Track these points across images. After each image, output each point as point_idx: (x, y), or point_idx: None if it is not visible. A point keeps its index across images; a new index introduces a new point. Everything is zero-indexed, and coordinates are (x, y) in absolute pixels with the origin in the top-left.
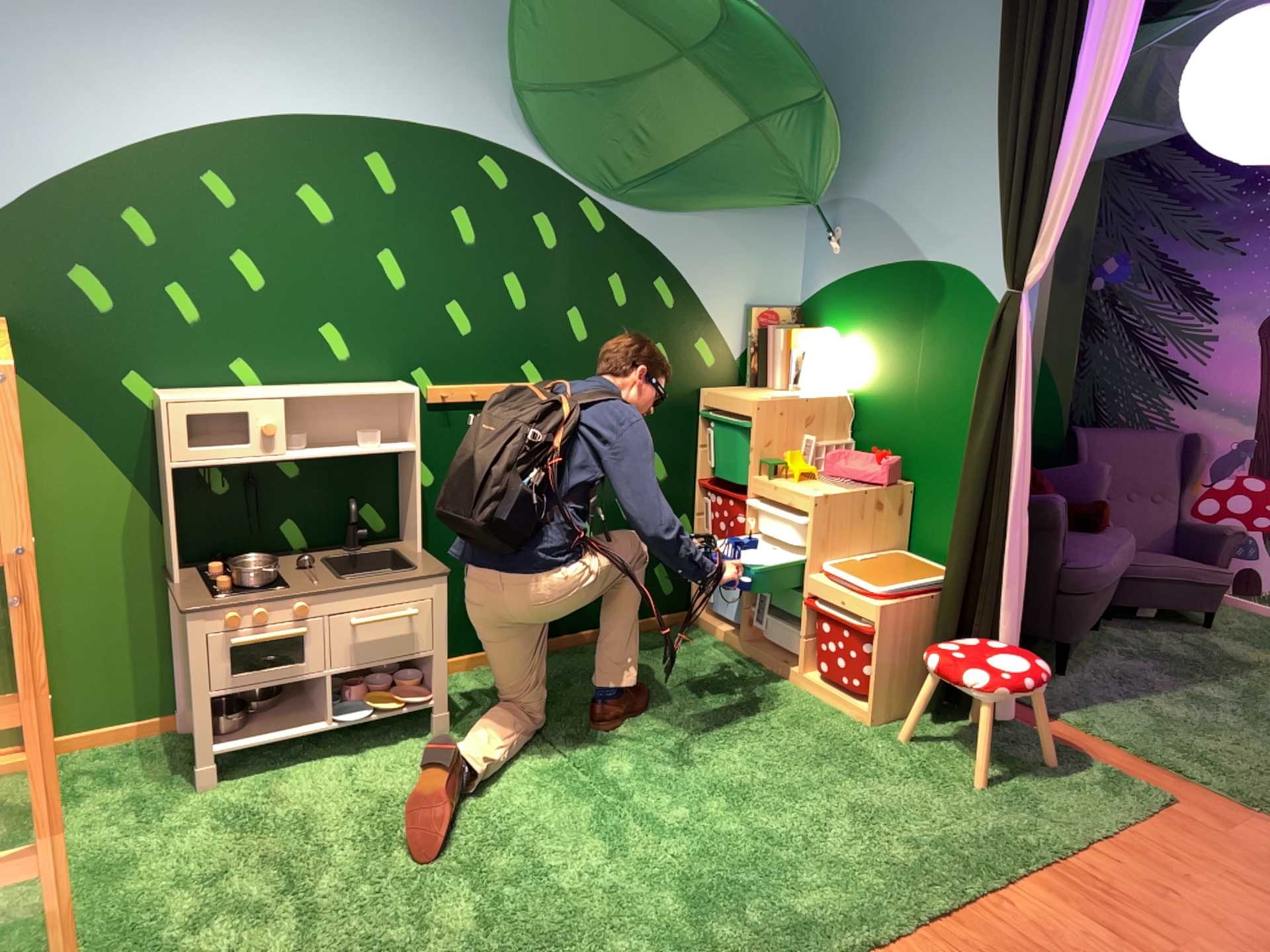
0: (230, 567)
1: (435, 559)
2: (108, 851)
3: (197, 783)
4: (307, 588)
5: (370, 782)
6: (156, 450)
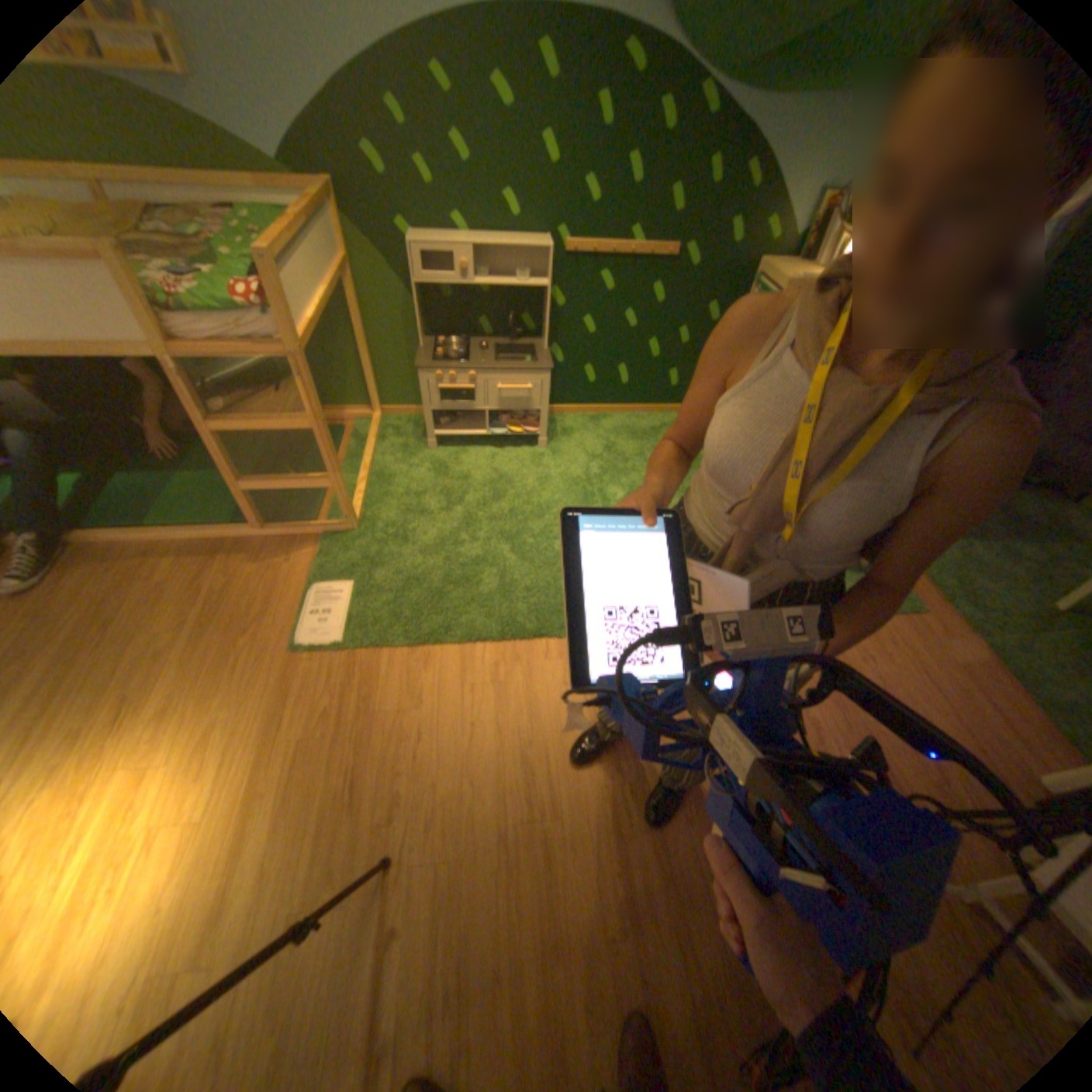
0: (443, 344)
1: (547, 359)
2: (379, 472)
3: (424, 448)
4: (471, 367)
5: (494, 469)
6: (407, 268)
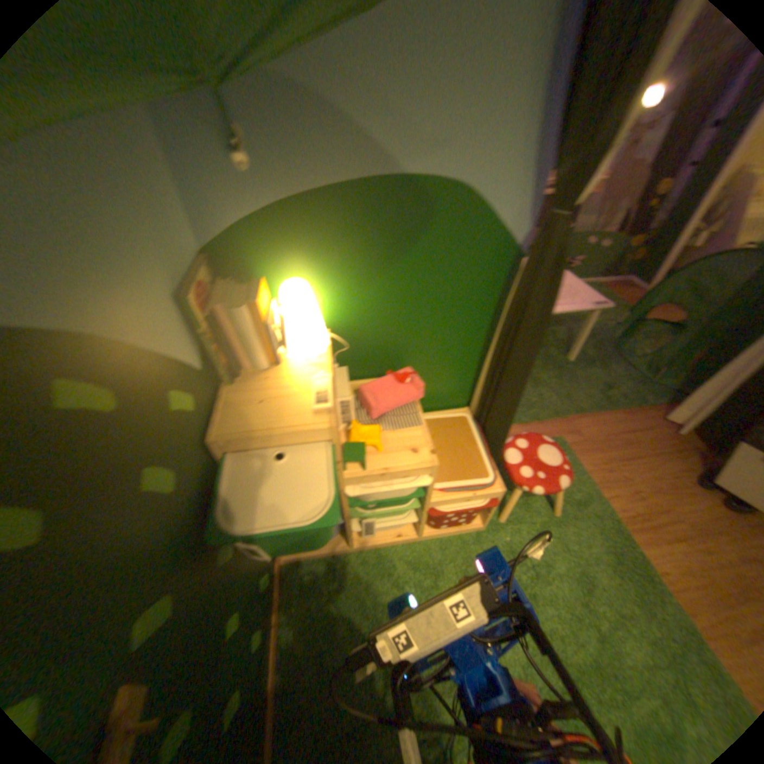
0: None
1: None
2: None
3: None
4: None
5: None
6: None
